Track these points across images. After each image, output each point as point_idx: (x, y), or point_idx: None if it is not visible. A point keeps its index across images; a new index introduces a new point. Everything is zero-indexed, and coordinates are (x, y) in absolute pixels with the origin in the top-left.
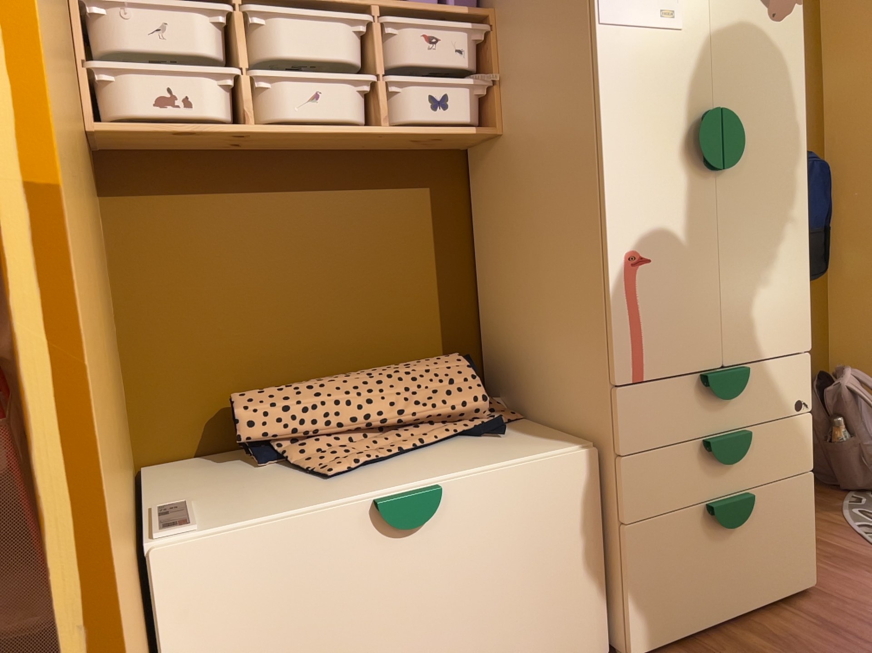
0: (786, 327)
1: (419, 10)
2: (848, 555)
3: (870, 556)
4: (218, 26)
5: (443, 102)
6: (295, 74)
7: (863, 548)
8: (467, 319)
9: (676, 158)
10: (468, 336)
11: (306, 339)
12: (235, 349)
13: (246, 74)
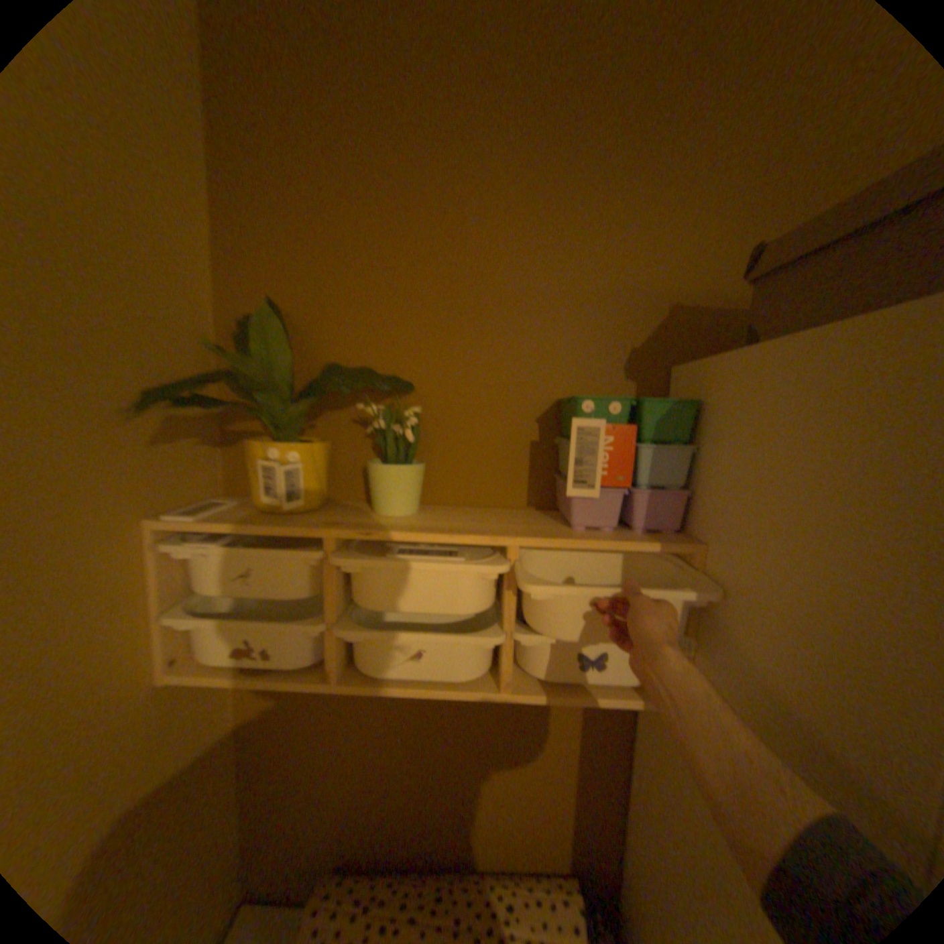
0: None
1: (580, 543)
2: None
3: None
4: (309, 566)
5: (595, 666)
6: (388, 633)
7: None
8: (606, 833)
9: None
10: (605, 851)
11: (413, 820)
12: (341, 815)
13: (331, 627)
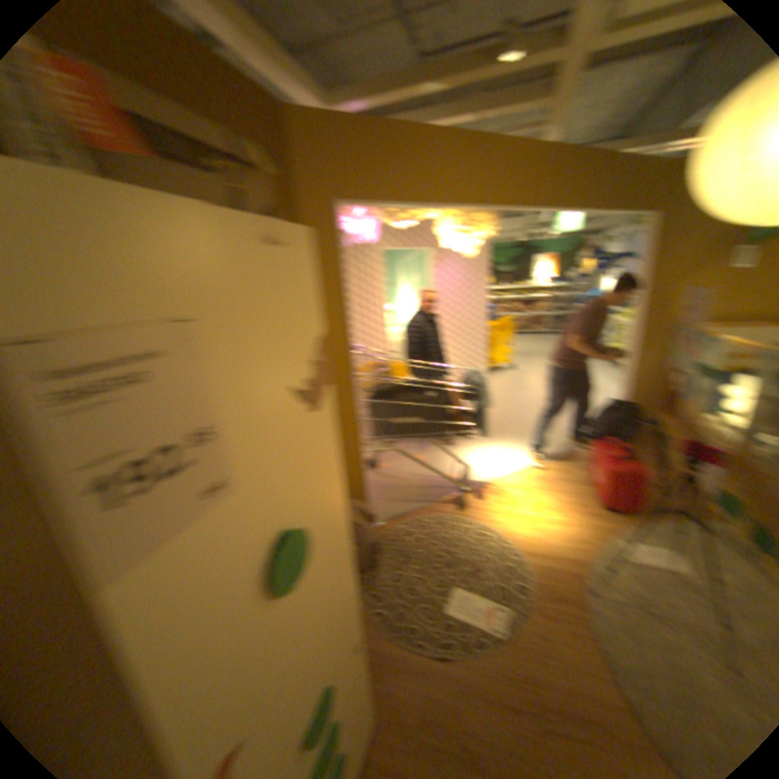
0: (347, 620)
1: None
2: (379, 663)
3: (388, 657)
4: None
5: None
6: None
7: (383, 648)
8: None
9: (253, 616)
10: None
11: None
12: None
13: None
